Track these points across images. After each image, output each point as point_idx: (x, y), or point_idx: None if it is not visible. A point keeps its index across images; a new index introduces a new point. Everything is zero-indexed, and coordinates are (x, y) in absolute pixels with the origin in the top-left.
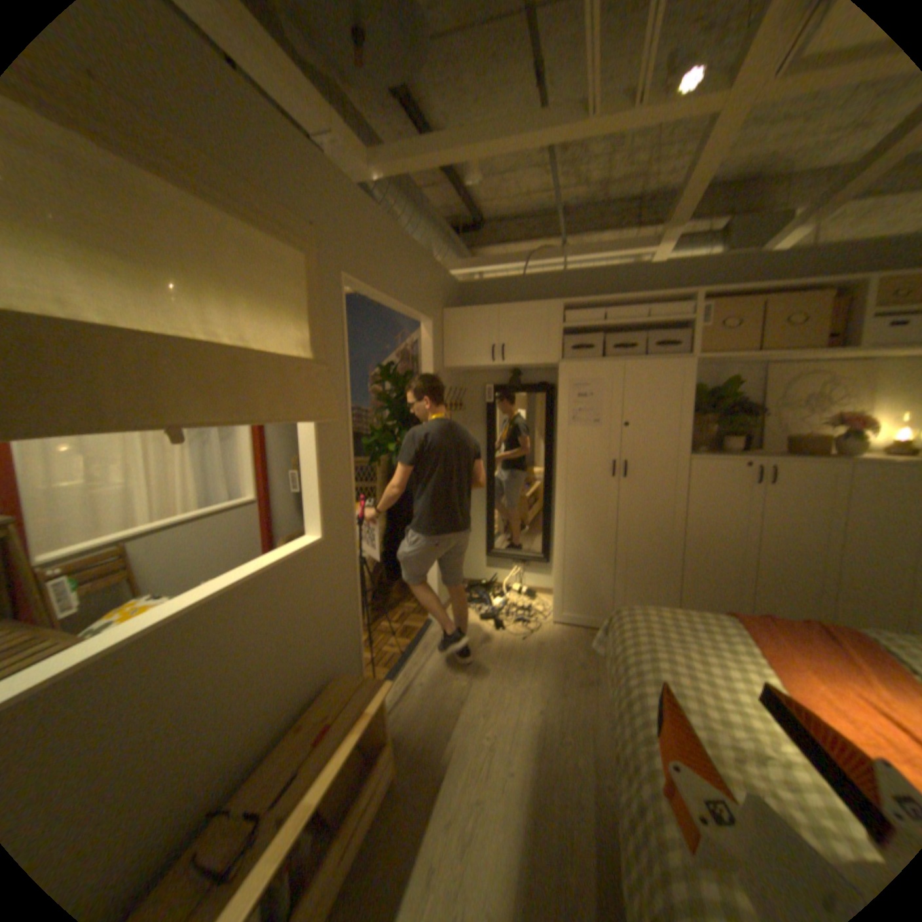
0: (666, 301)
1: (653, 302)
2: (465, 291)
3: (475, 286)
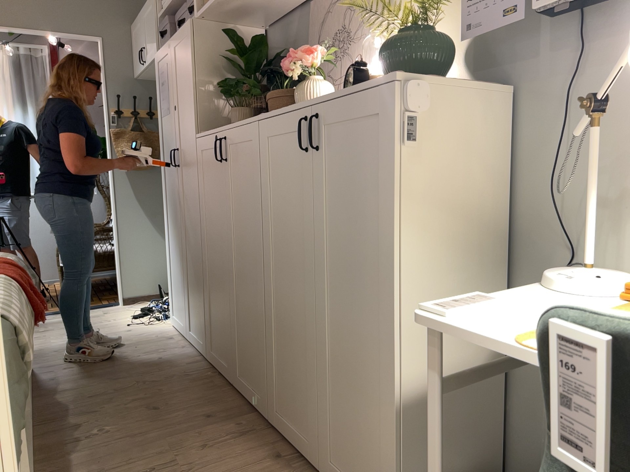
0: None
1: None
2: None
3: None
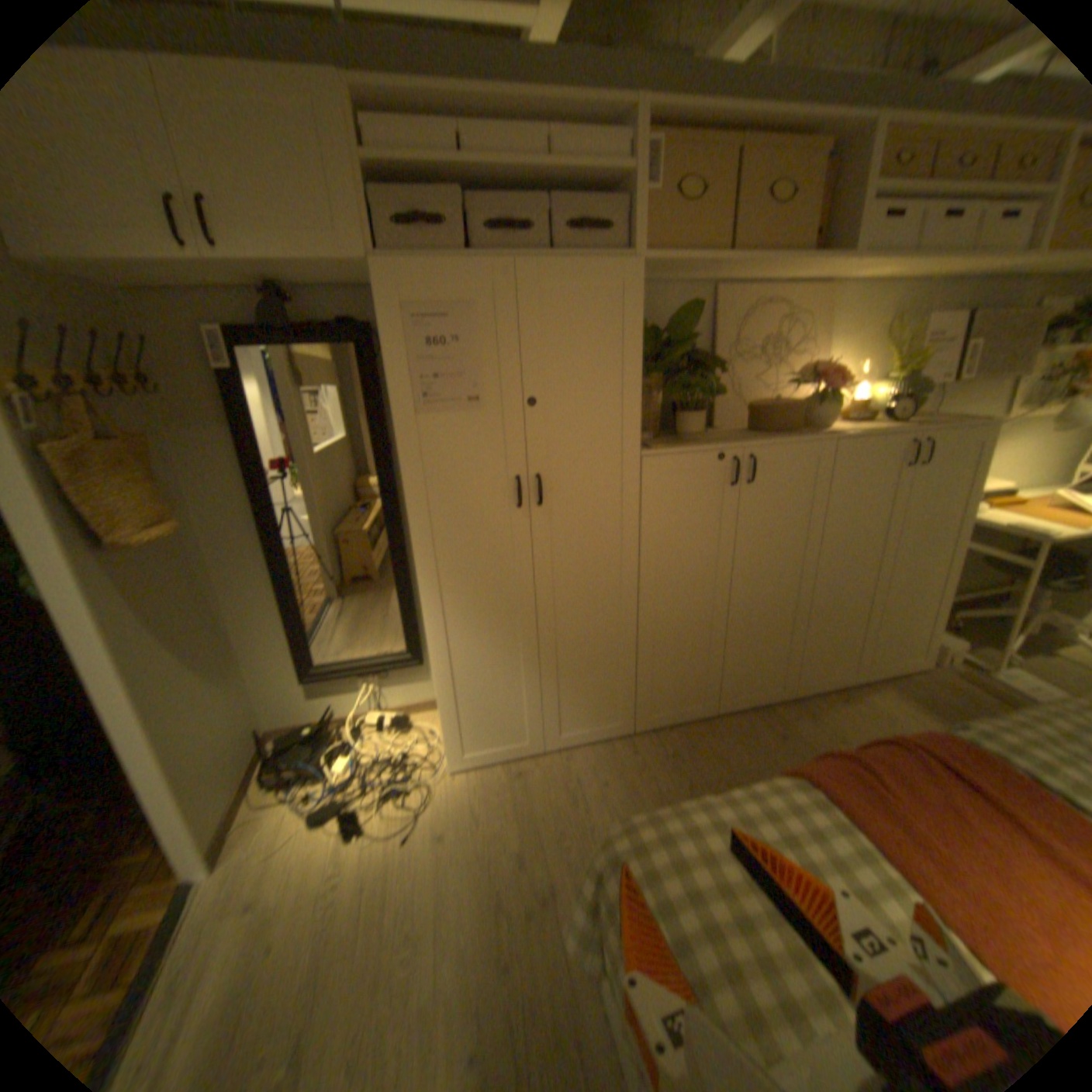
0: (577, 123)
1: (553, 123)
2: None
3: None
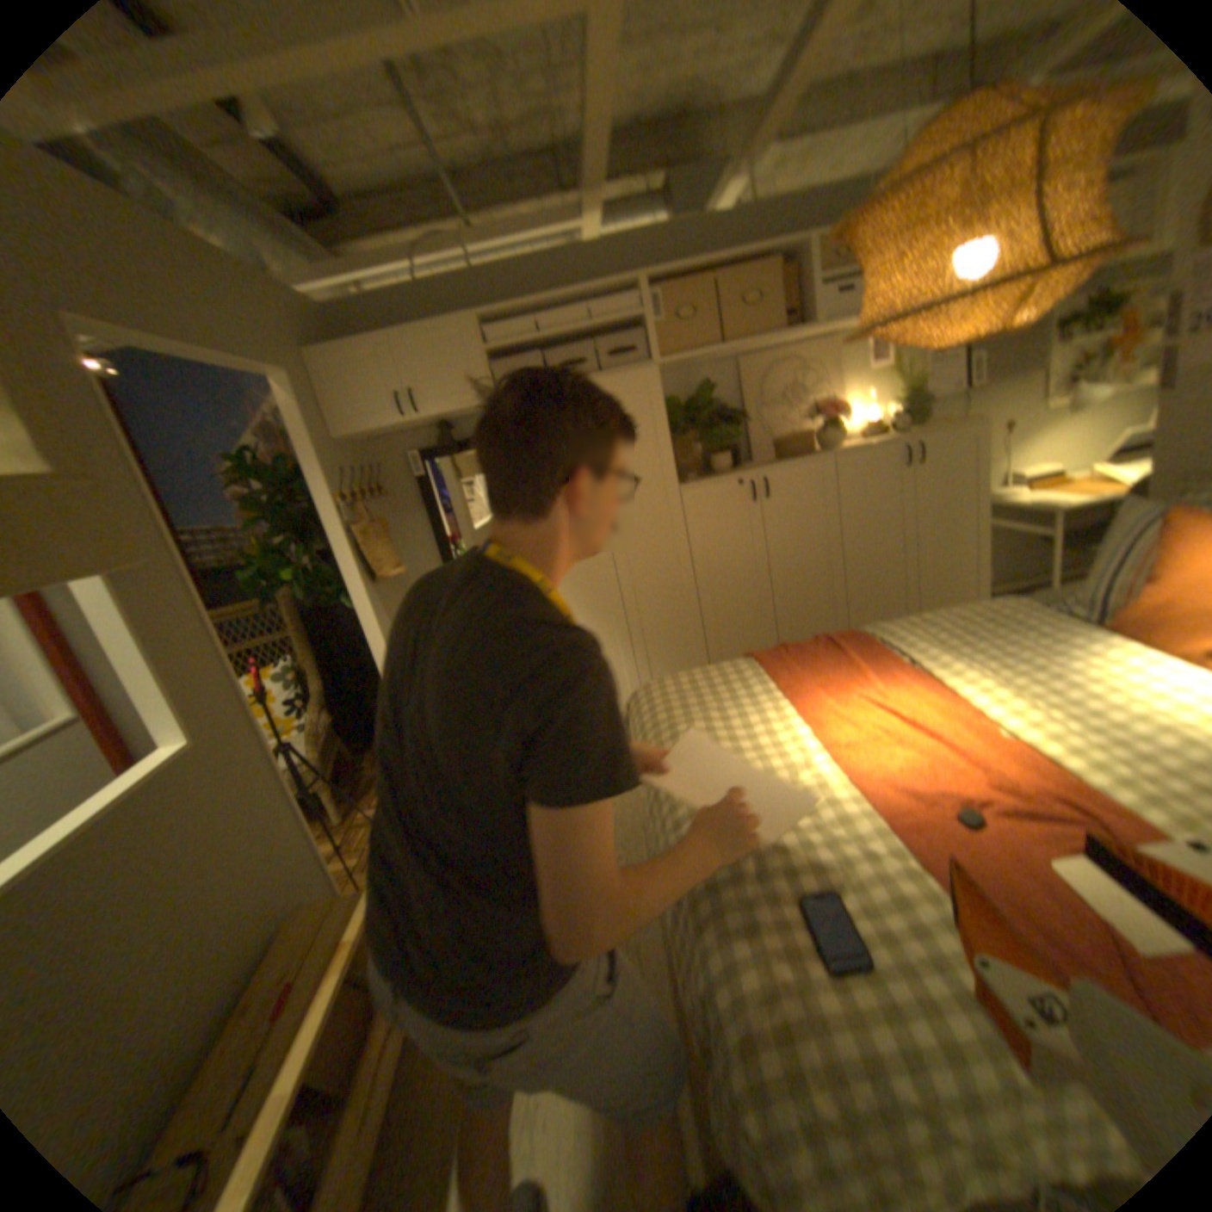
0: (605, 292)
1: (590, 296)
2: (330, 312)
3: (342, 302)
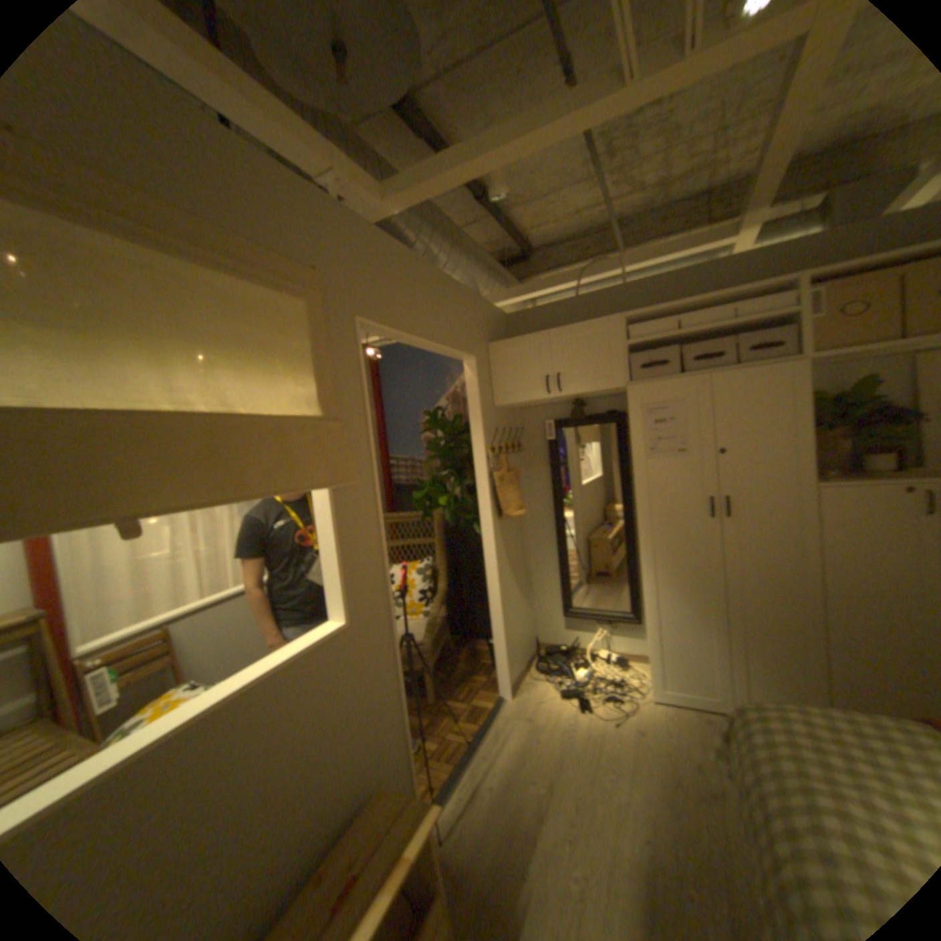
0: (755, 295)
1: (738, 299)
2: (513, 321)
3: (522, 314)
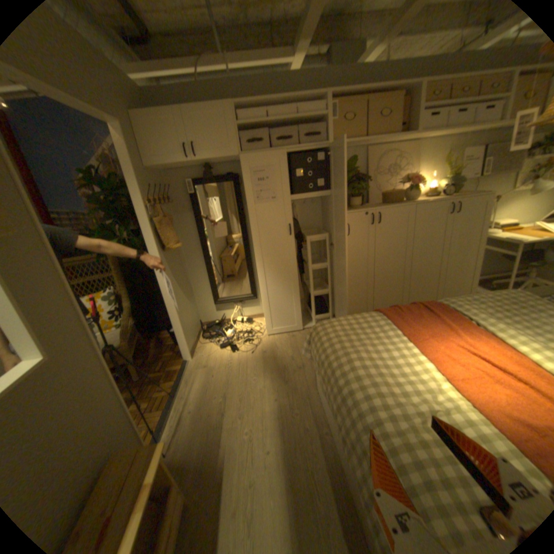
0: (307, 99)
1: (298, 101)
2: (147, 93)
3: (154, 88)
